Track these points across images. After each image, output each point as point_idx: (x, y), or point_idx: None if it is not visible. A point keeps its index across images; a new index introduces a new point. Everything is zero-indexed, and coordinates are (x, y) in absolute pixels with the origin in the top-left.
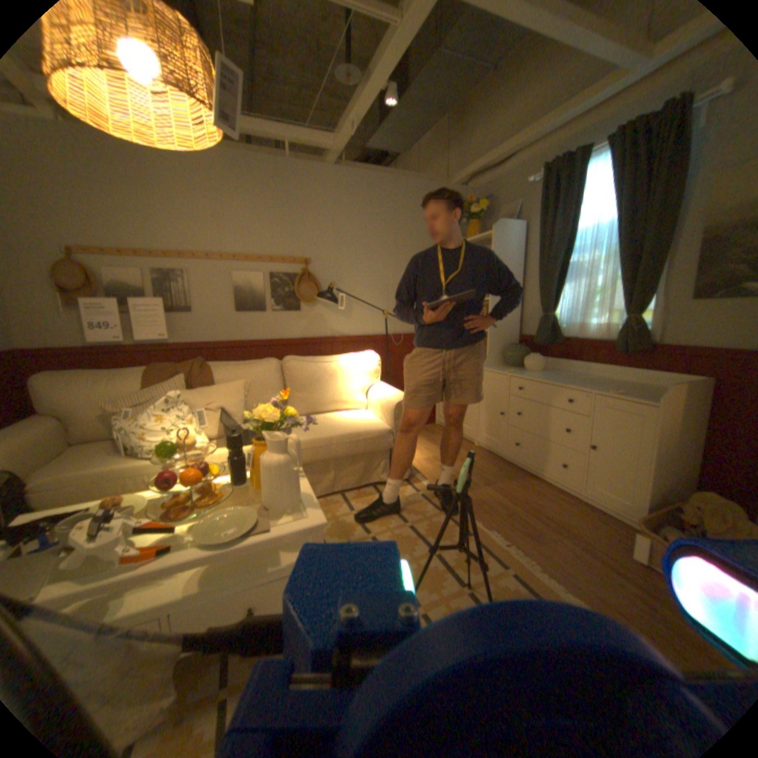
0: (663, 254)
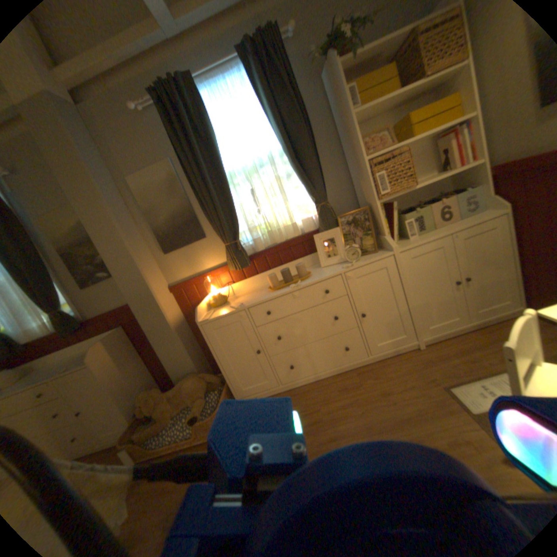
0: (42, 270)
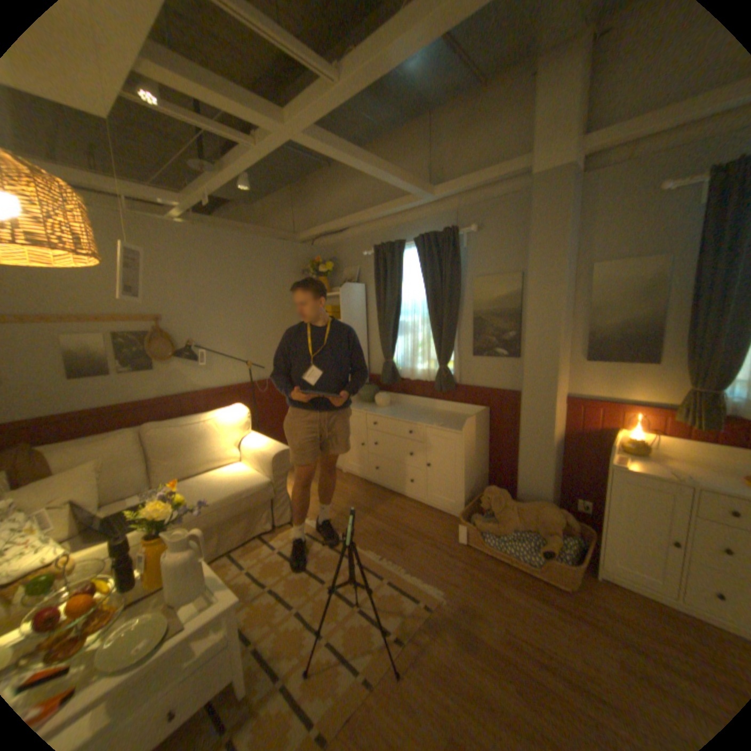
0: (453, 326)
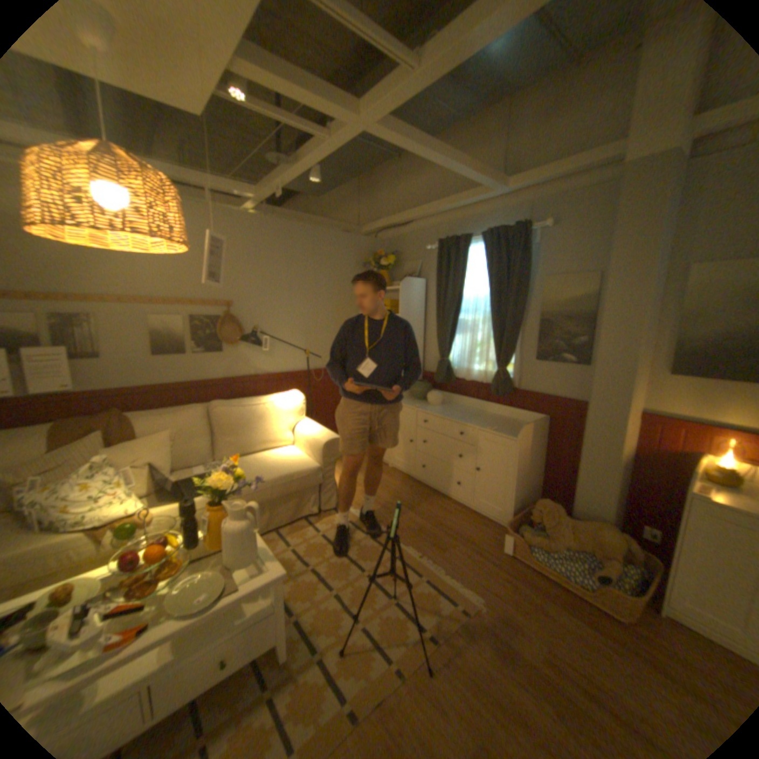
0: (517, 327)
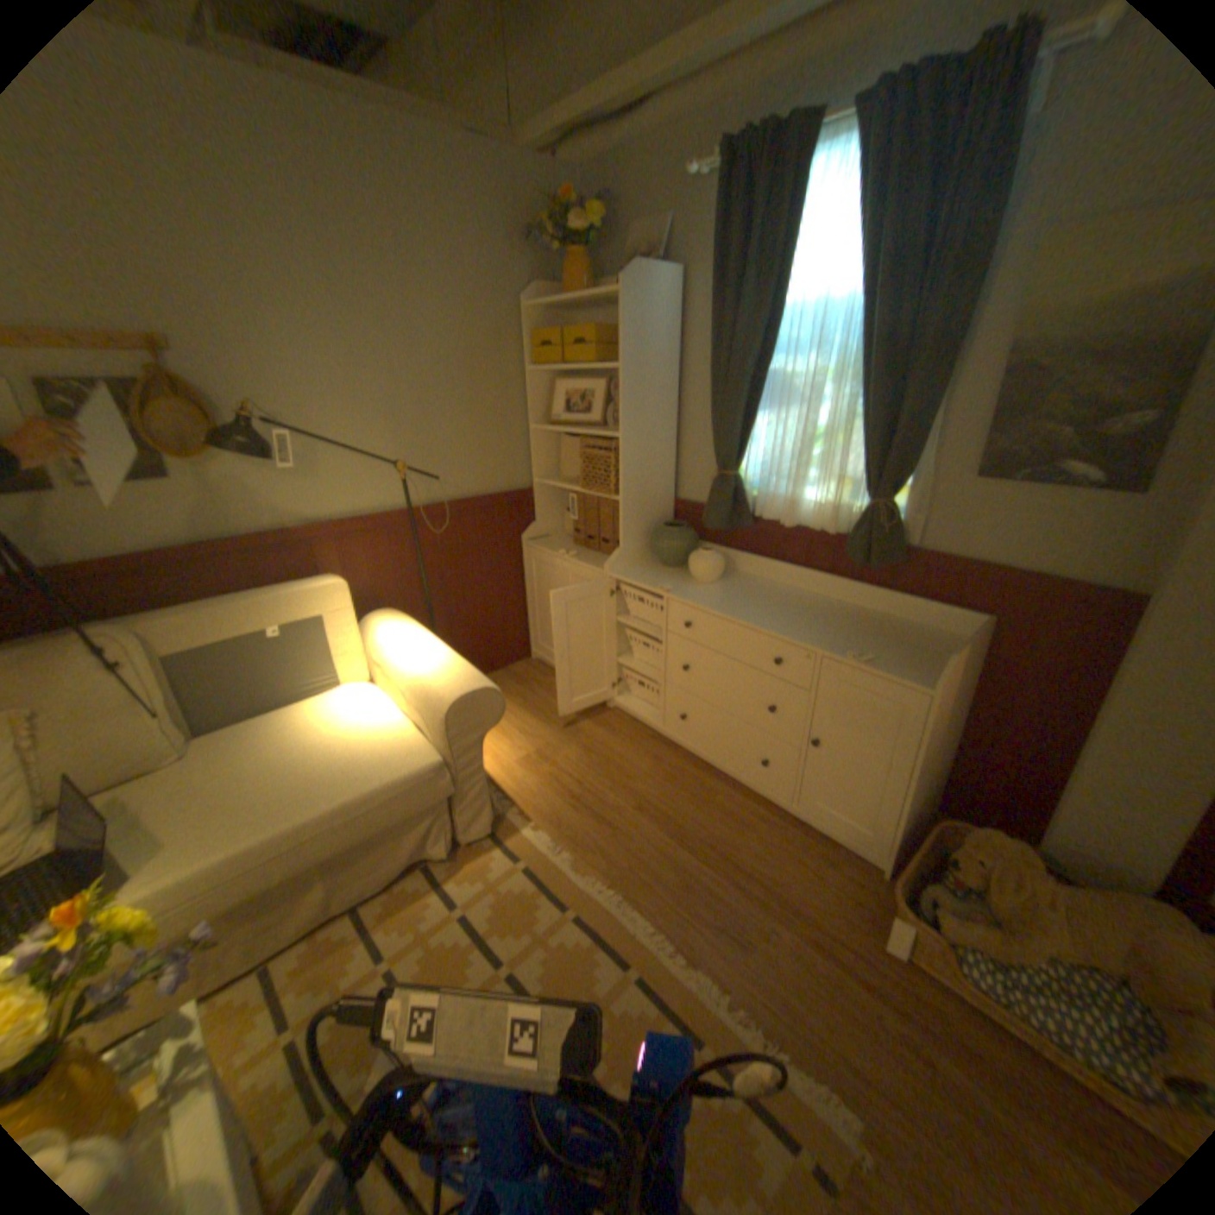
0: (941, 388)
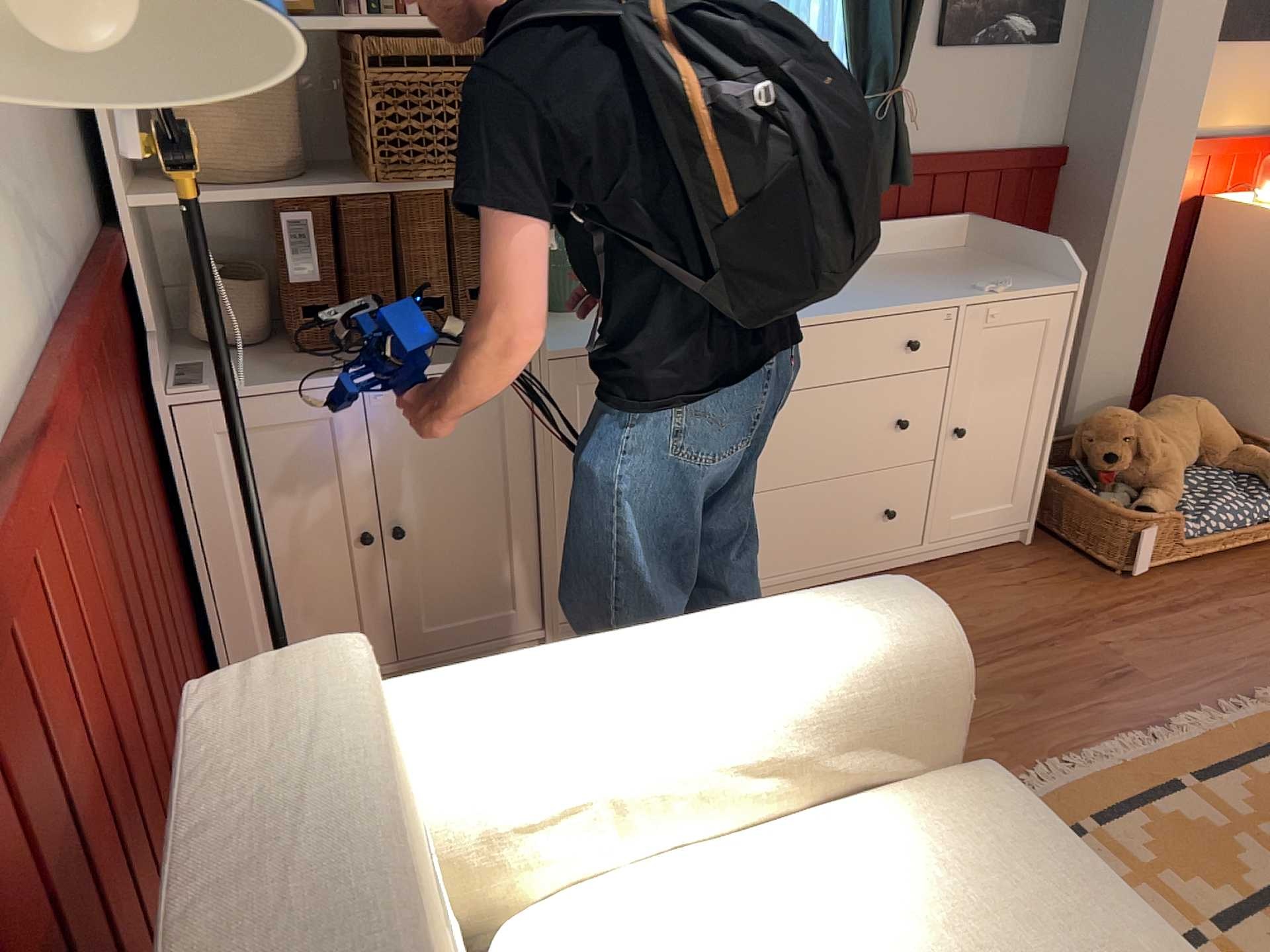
0: None
